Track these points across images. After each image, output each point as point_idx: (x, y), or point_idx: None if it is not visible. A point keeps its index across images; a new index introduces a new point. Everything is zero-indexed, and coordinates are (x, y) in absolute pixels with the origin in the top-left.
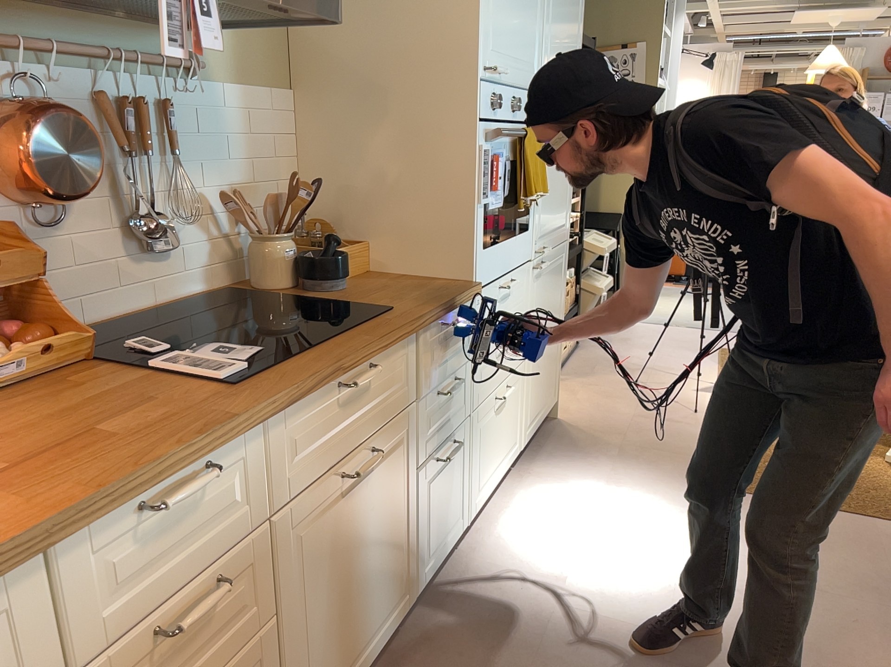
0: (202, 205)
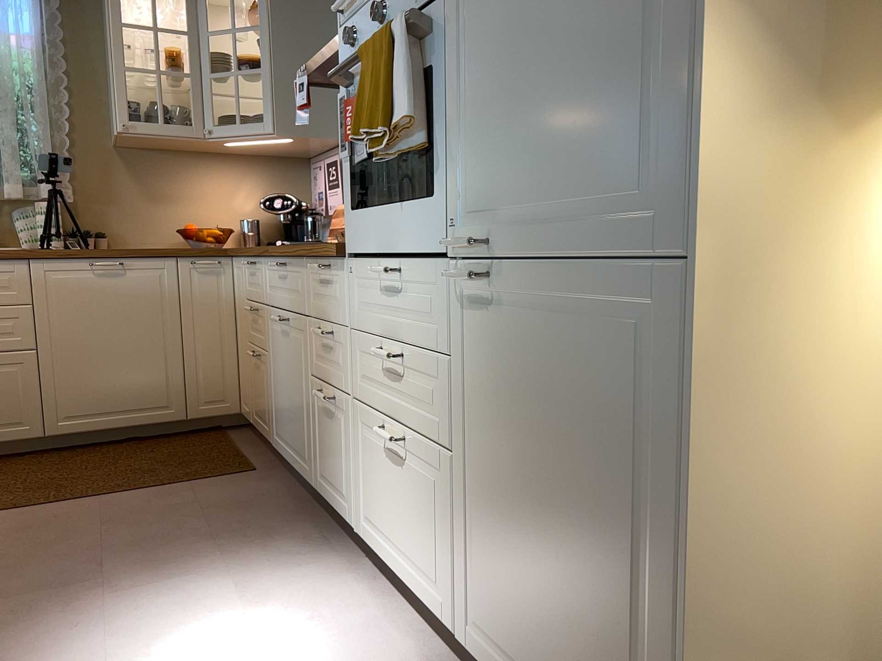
0: None
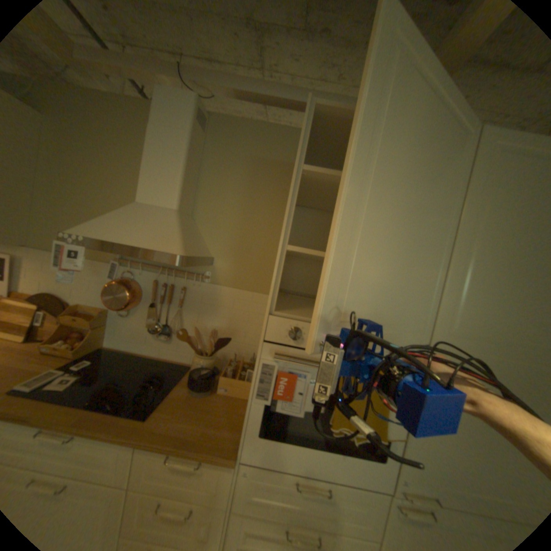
0: (191, 329)
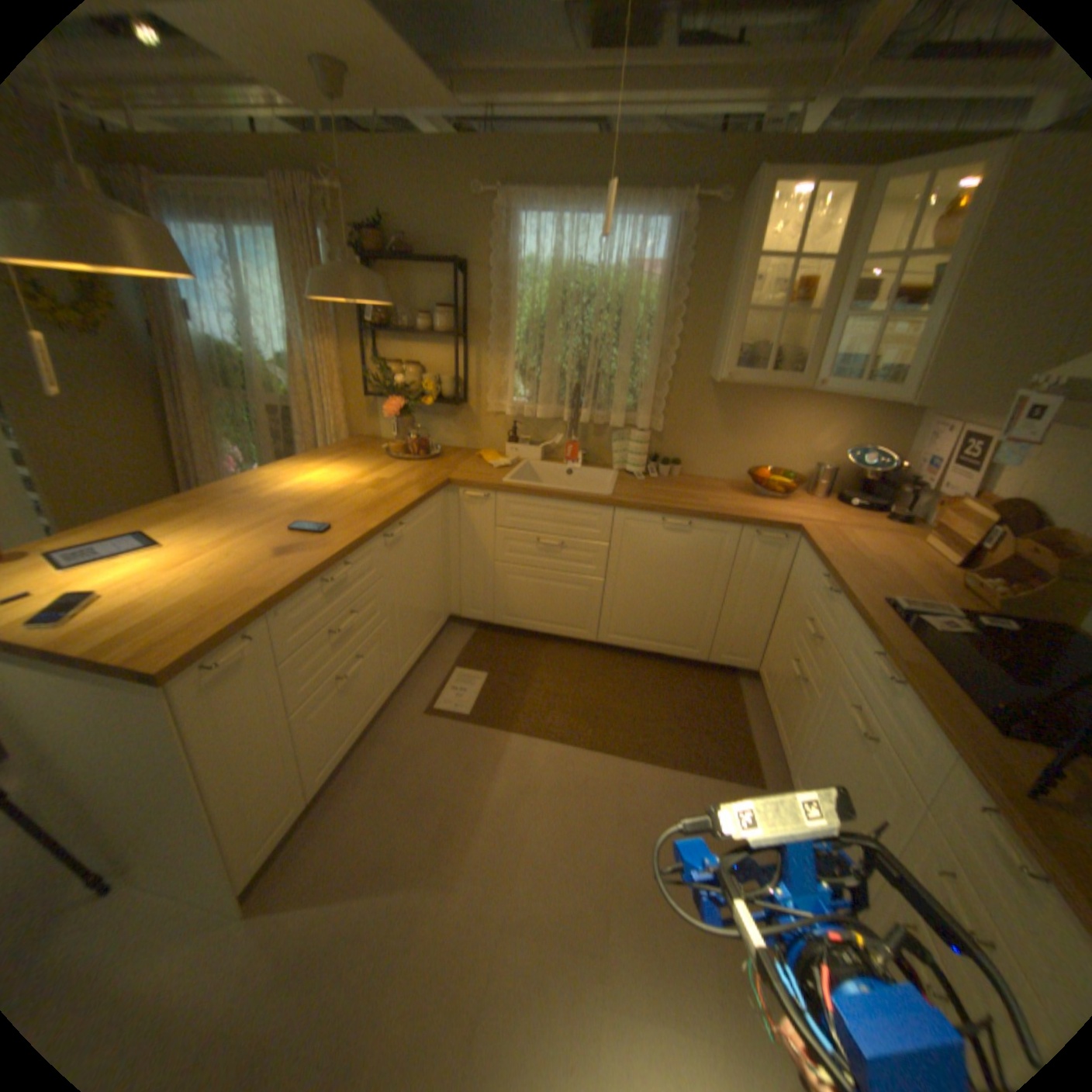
0: None
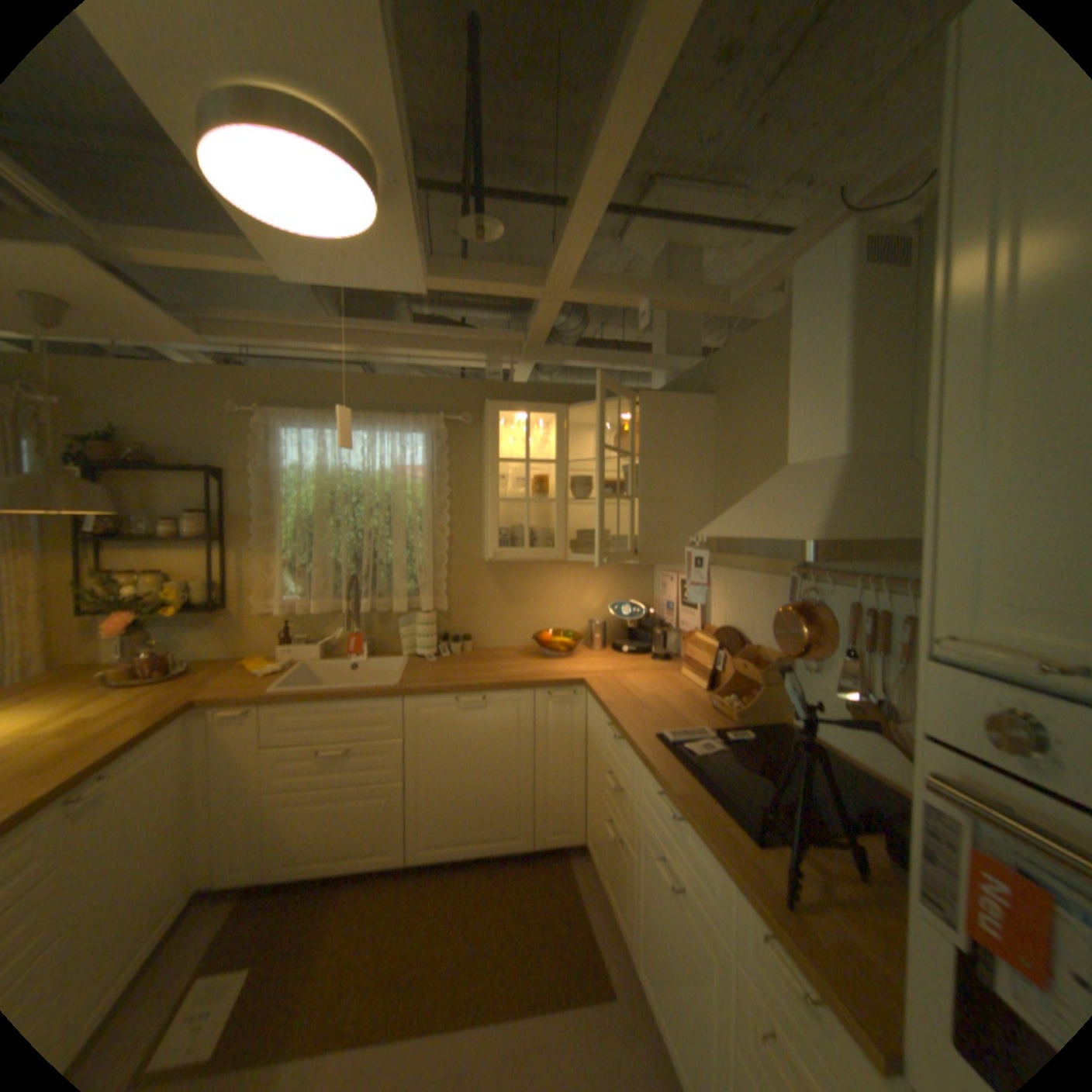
0: None
